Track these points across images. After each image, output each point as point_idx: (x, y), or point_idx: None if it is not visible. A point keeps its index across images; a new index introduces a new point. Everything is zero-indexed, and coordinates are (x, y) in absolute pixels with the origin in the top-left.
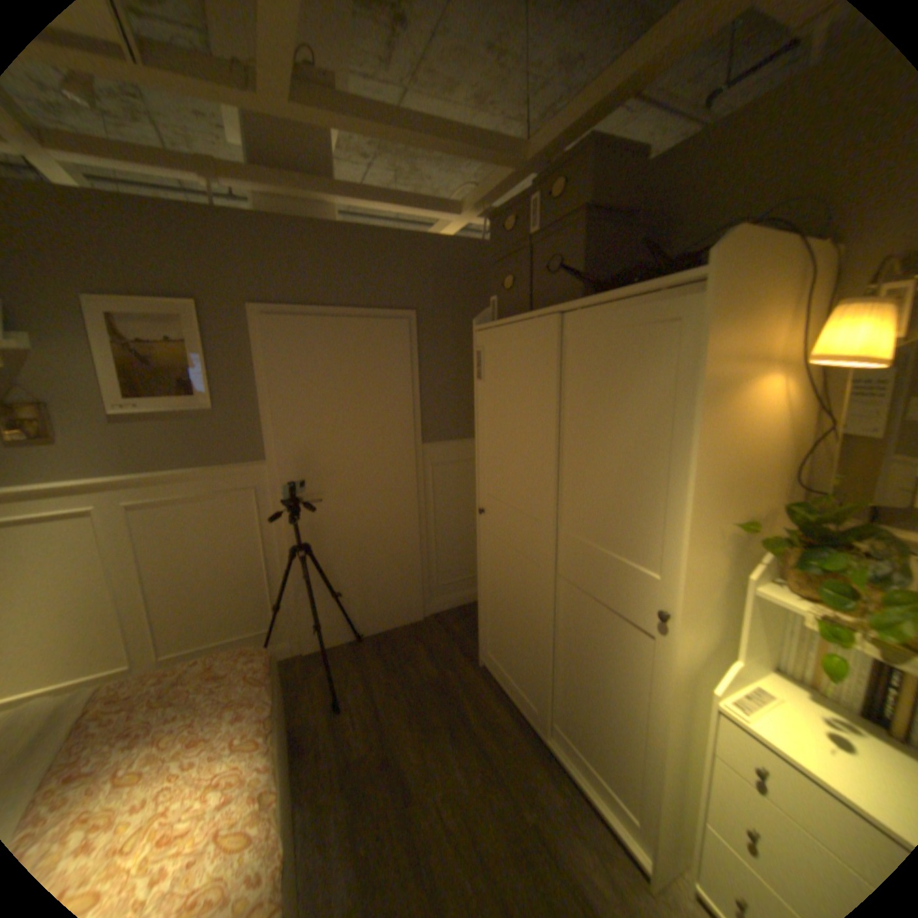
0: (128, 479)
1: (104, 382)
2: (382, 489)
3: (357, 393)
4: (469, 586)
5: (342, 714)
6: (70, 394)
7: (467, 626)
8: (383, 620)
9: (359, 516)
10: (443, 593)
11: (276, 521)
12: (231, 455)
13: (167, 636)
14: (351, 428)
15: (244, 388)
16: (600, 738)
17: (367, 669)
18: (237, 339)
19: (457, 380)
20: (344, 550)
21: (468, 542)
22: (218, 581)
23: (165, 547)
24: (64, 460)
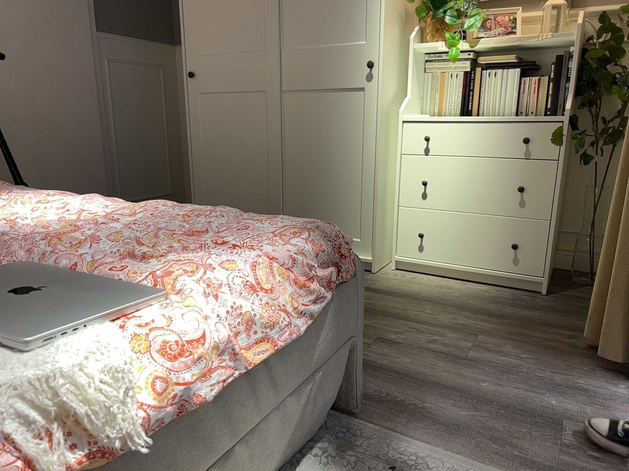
0: None
1: None
2: (61, 72)
3: None
4: None
5: None
6: None
7: None
8: None
9: (36, 100)
10: None
11: None
12: None
13: None
14: None
15: None
16: (327, 201)
17: None
18: None
19: None
20: (22, 139)
21: (150, 155)
22: None
23: None
24: None
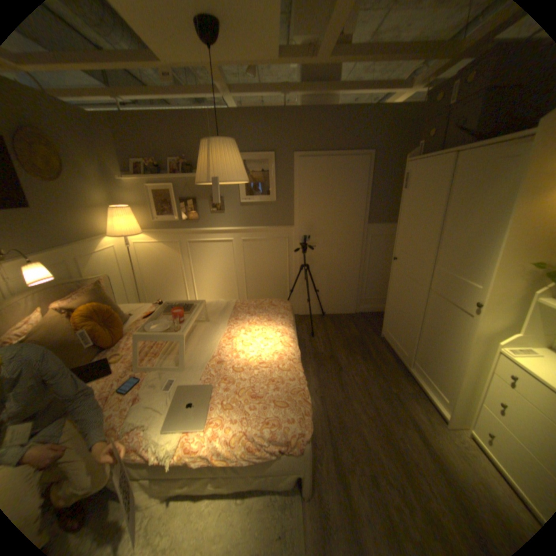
0: (245, 229)
1: (241, 189)
2: (344, 245)
3: (338, 195)
4: (382, 303)
5: (315, 338)
6: (230, 194)
7: (378, 320)
8: (336, 309)
9: (331, 257)
10: (368, 303)
11: (295, 254)
12: (281, 222)
13: (251, 293)
14: (333, 213)
15: (289, 192)
16: (438, 366)
17: (327, 326)
18: (288, 169)
19: (393, 189)
20: (322, 272)
21: (386, 279)
22: (270, 276)
23: (254, 258)
24: (226, 220)
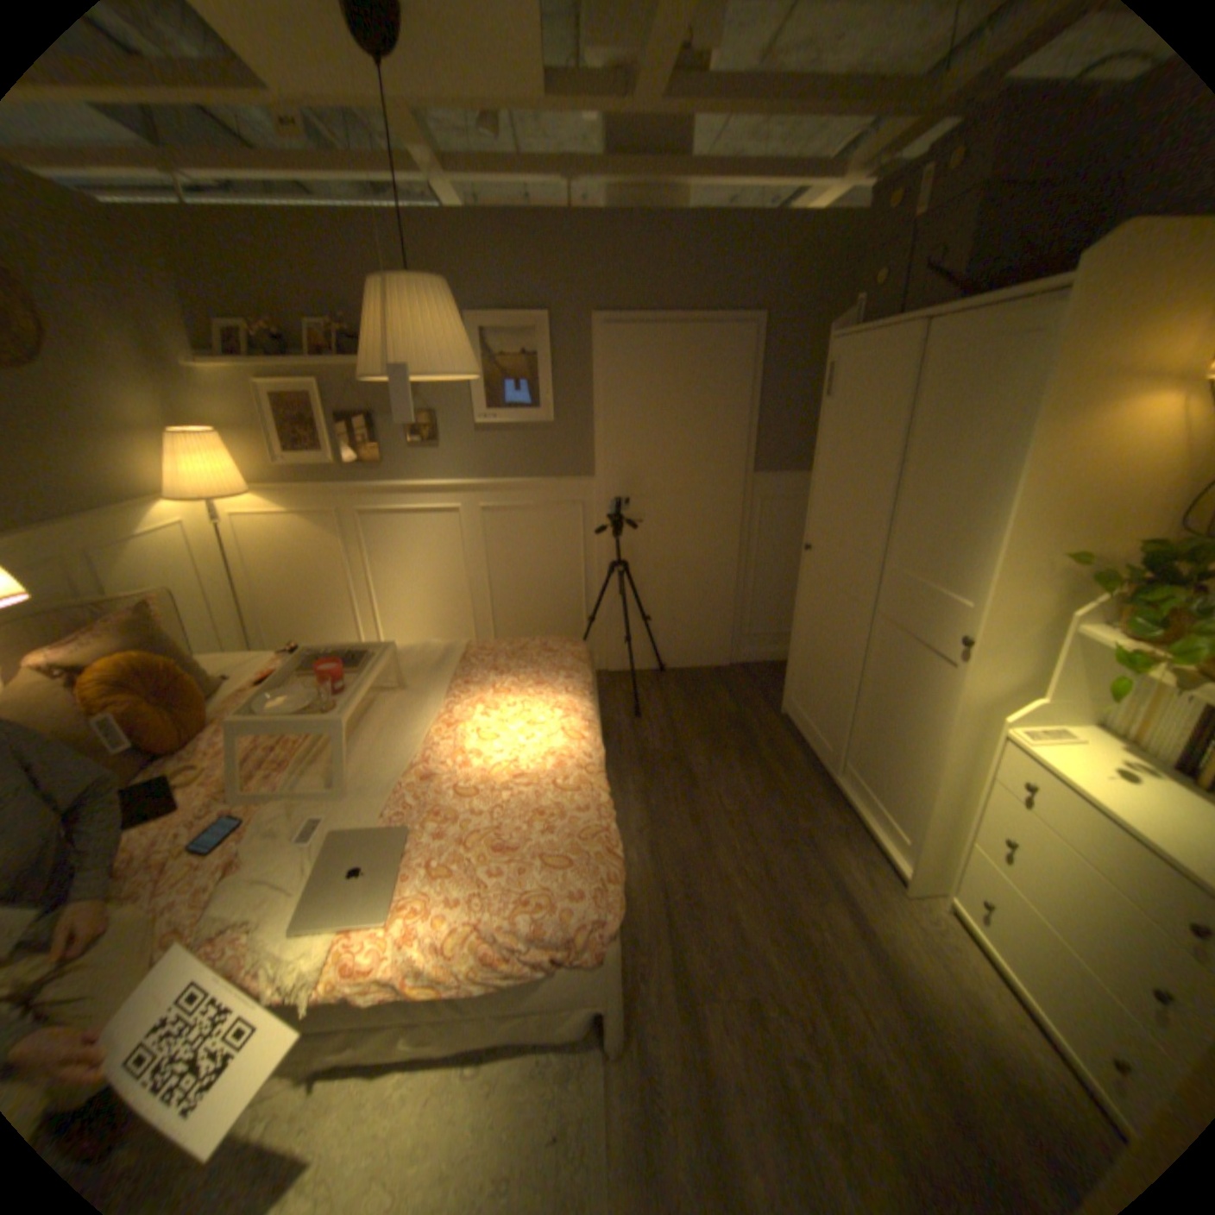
0: (486, 484)
1: (475, 395)
2: (704, 520)
3: (690, 411)
4: (786, 642)
5: (643, 720)
6: (451, 405)
7: (777, 680)
8: (688, 657)
9: (676, 545)
10: (755, 644)
11: (598, 539)
12: (566, 470)
13: (504, 627)
14: (679, 449)
15: (582, 403)
16: (891, 770)
17: (668, 693)
18: (581, 352)
19: (807, 399)
20: (658, 578)
21: (792, 593)
22: (546, 588)
23: (508, 549)
24: (444, 464)
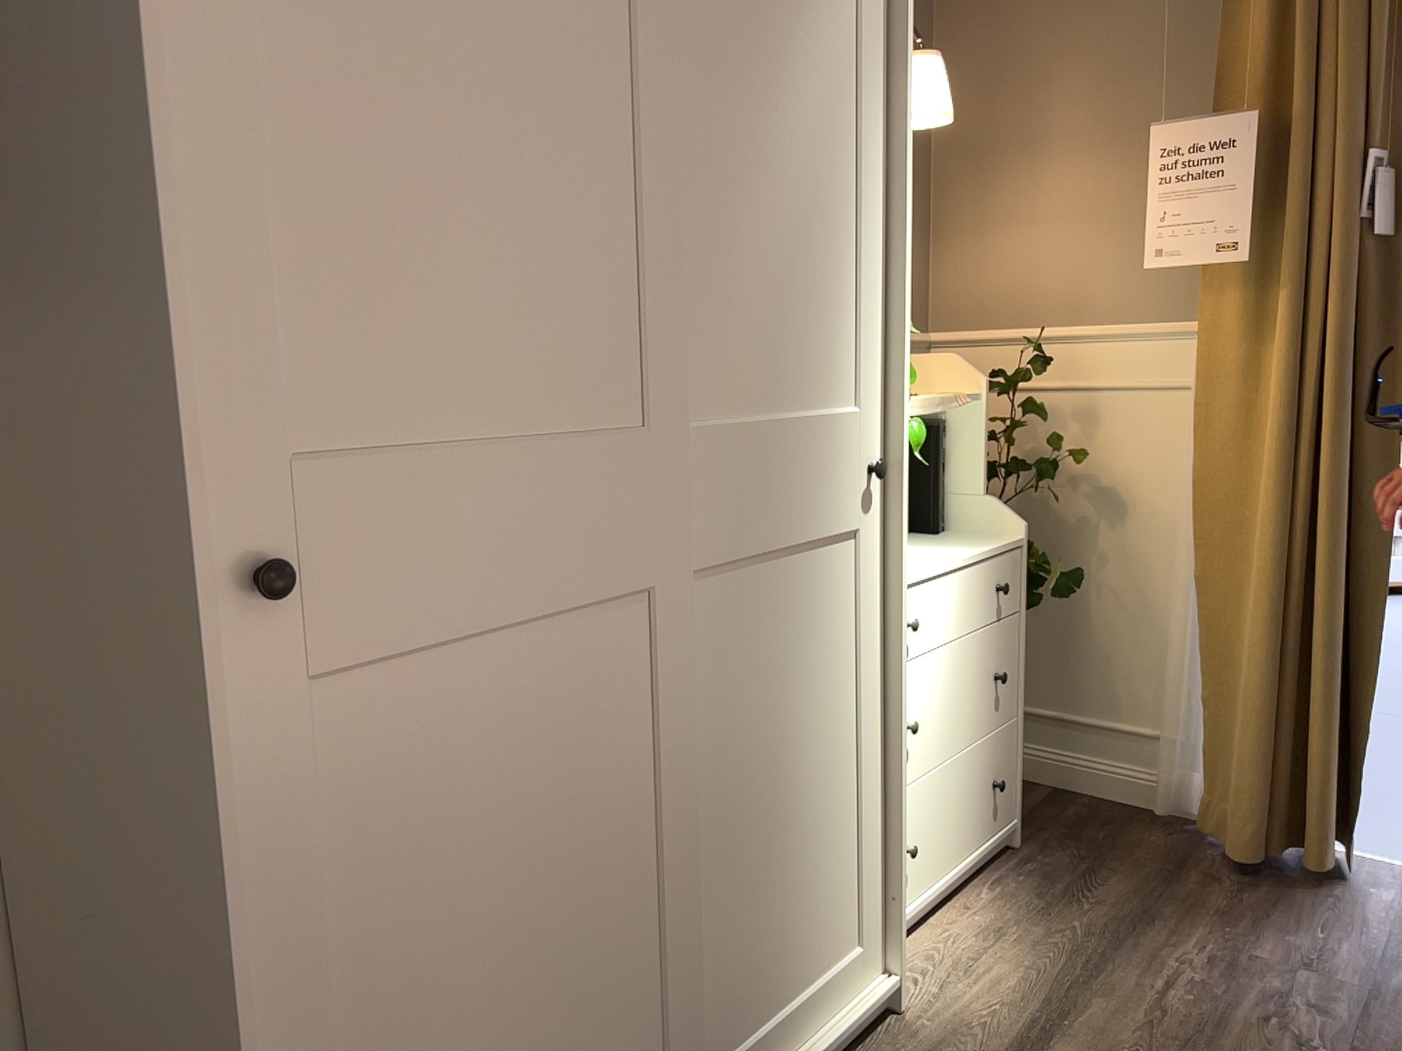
0: None
1: None
2: None
3: None
4: None
5: None
6: None
7: None
8: None
9: None
10: None
11: None
12: None
13: None
14: None
15: None
16: (796, 894)
17: None
18: None
19: None
20: None
21: None
22: None
23: None
24: None
